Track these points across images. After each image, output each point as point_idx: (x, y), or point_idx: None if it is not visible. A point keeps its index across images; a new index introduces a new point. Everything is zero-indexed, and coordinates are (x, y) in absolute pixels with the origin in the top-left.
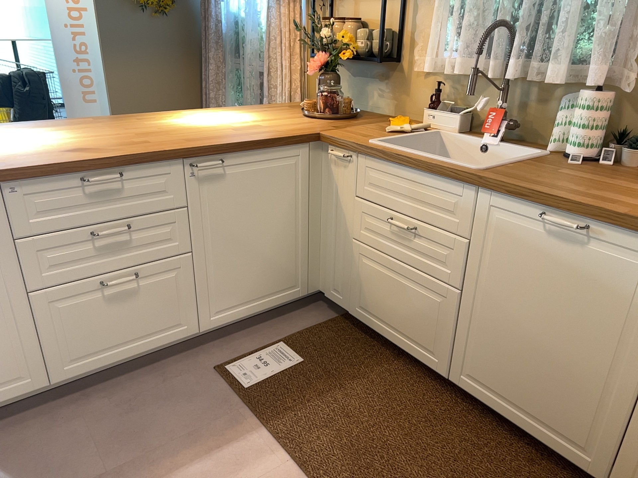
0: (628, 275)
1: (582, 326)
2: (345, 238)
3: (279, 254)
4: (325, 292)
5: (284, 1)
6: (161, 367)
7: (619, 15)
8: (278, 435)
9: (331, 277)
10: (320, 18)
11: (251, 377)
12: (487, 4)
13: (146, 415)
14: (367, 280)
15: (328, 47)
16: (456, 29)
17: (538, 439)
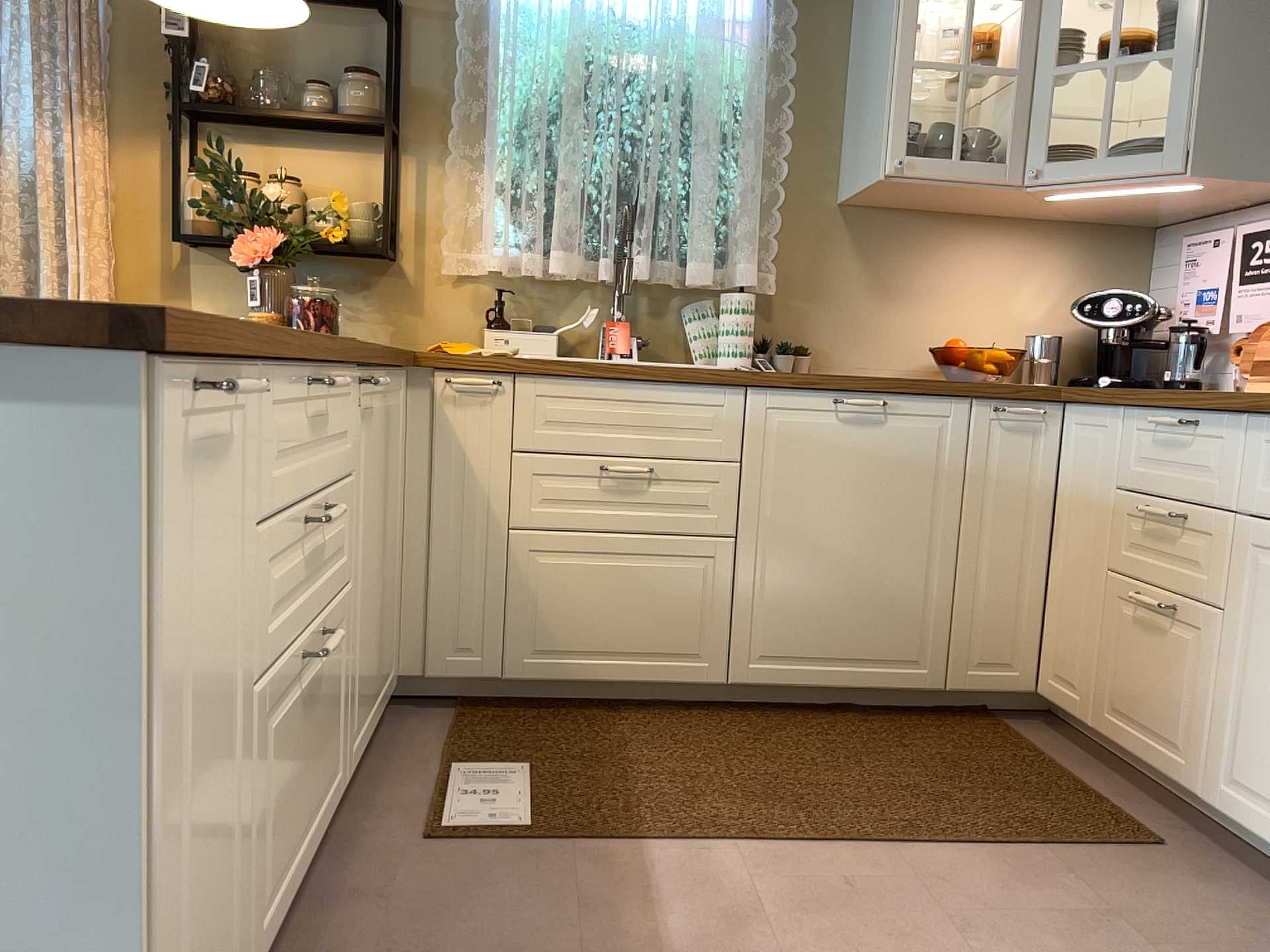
0: (930, 440)
1: (896, 514)
2: (486, 536)
3: (386, 593)
4: (417, 675)
5: (76, 121)
6: (324, 896)
7: (756, 208)
8: (672, 837)
9: (446, 630)
10: (230, 166)
11: (506, 816)
12: (586, 181)
13: (459, 949)
14: (549, 596)
15: (274, 219)
16: (538, 210)
17: (867, 688)
